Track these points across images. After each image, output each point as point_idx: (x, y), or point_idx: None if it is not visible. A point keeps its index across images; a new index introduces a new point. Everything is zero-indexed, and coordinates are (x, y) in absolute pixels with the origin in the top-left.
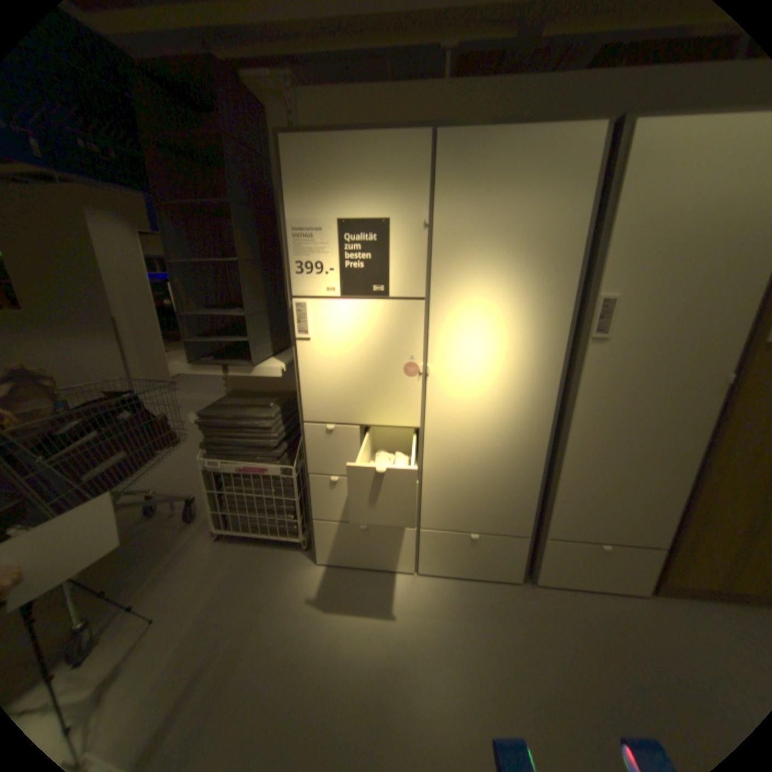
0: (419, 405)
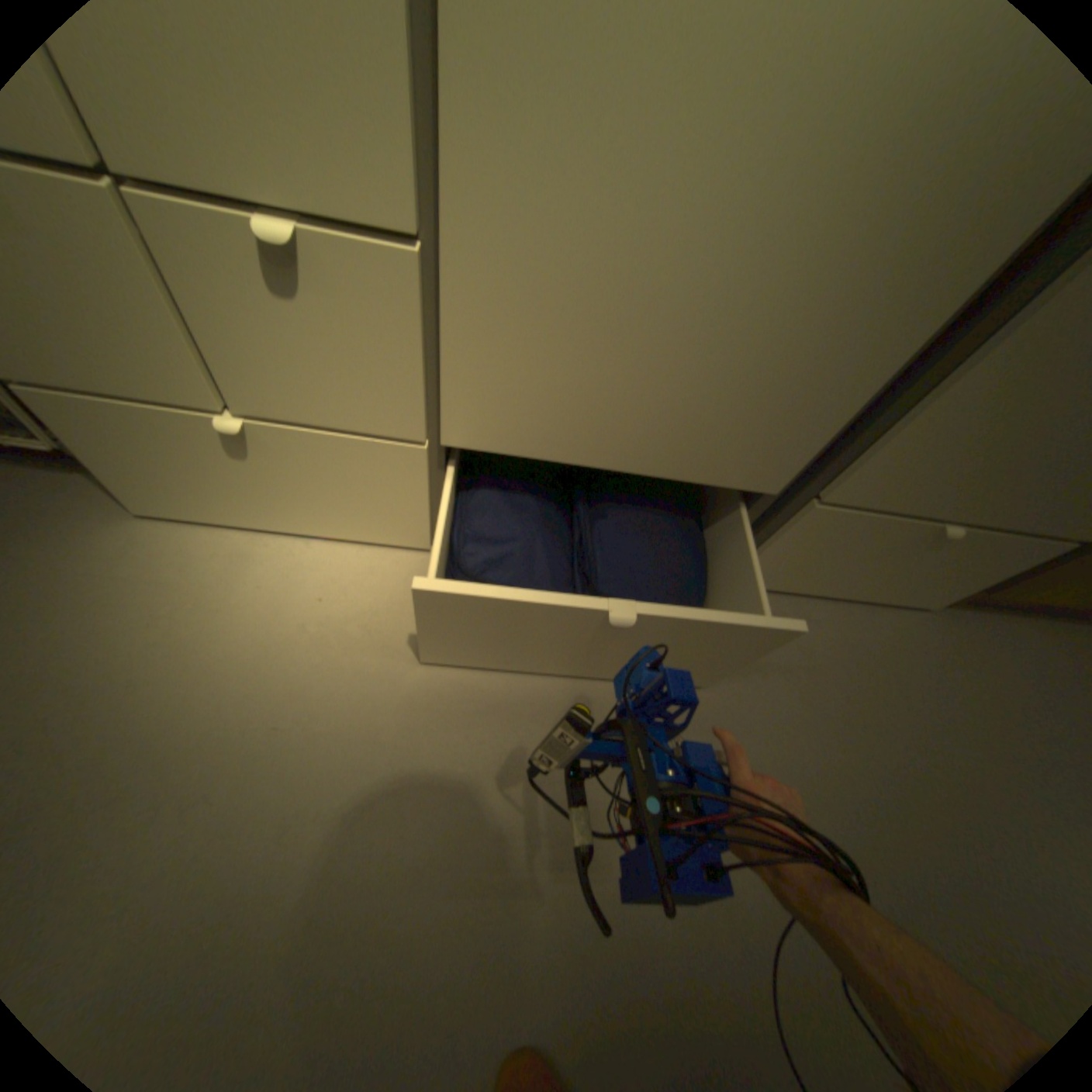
0: None
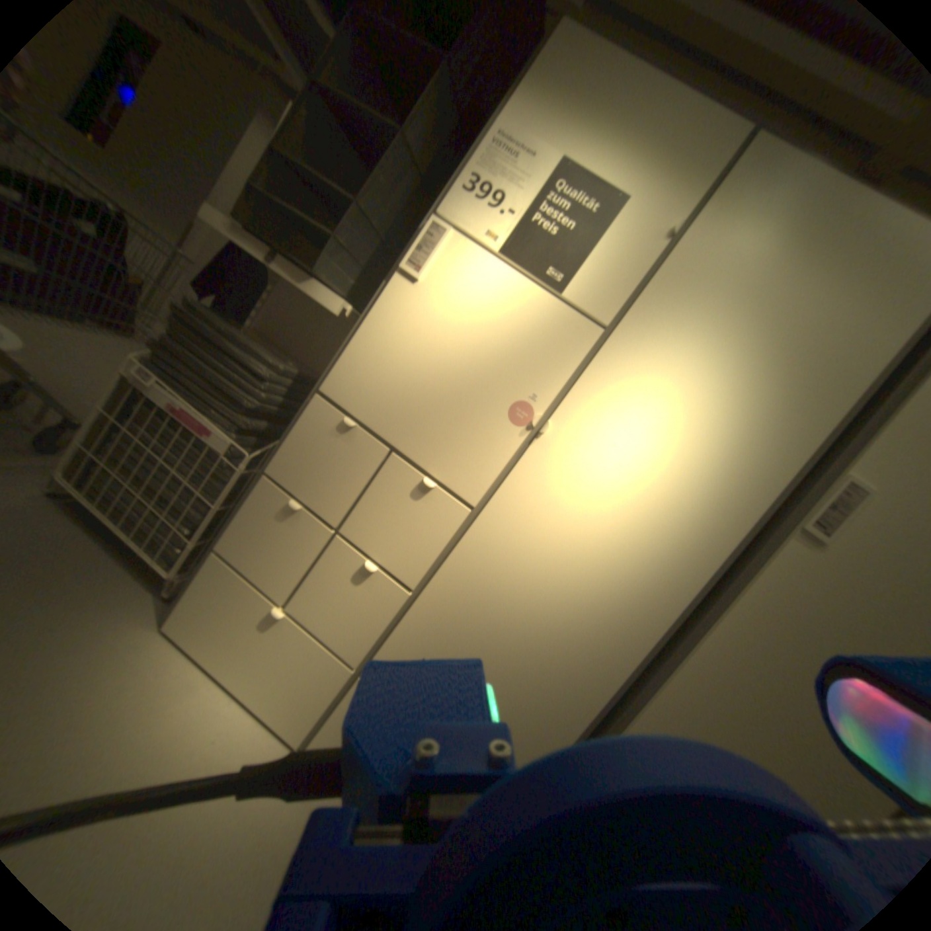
0: (496, 476)
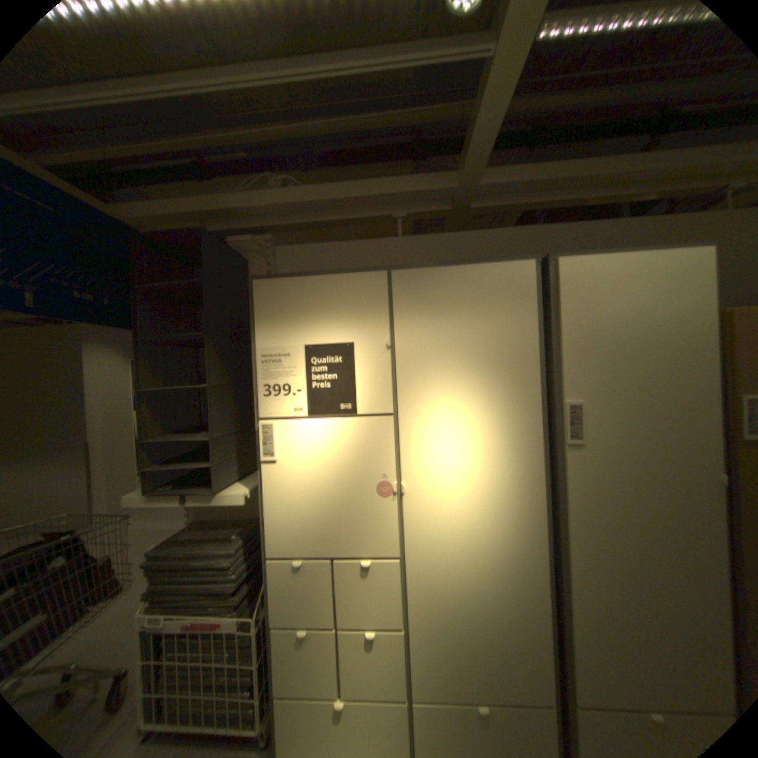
0: (397, 529)
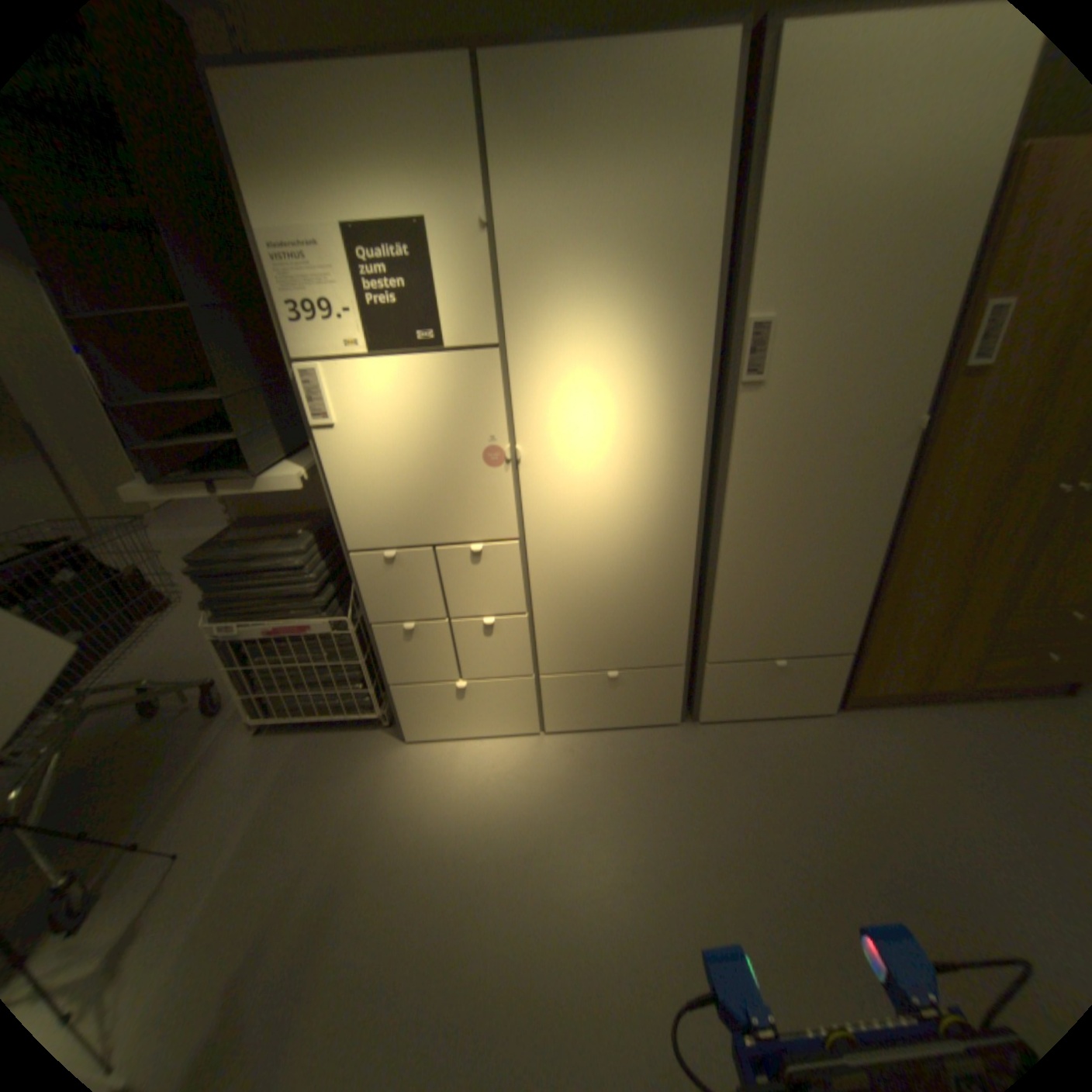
0: (514, 506)
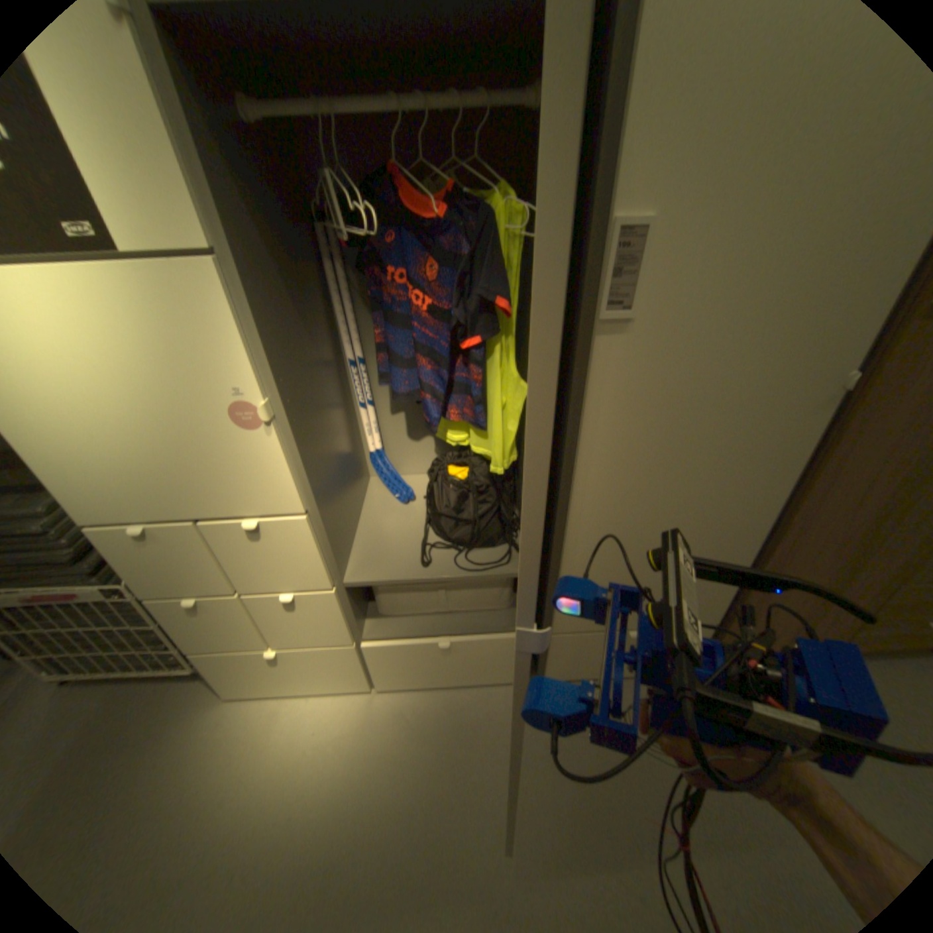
0: (291, 475)
